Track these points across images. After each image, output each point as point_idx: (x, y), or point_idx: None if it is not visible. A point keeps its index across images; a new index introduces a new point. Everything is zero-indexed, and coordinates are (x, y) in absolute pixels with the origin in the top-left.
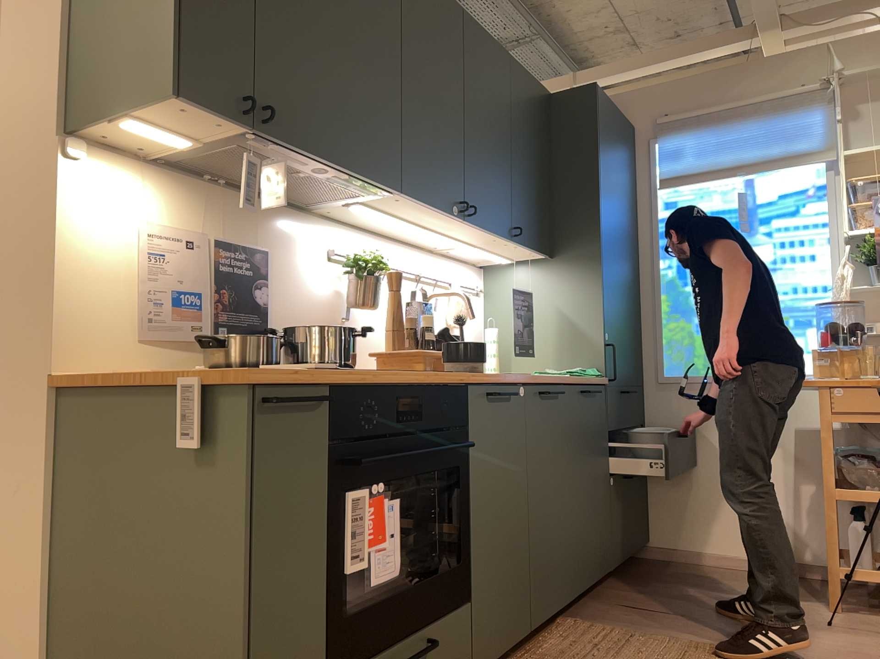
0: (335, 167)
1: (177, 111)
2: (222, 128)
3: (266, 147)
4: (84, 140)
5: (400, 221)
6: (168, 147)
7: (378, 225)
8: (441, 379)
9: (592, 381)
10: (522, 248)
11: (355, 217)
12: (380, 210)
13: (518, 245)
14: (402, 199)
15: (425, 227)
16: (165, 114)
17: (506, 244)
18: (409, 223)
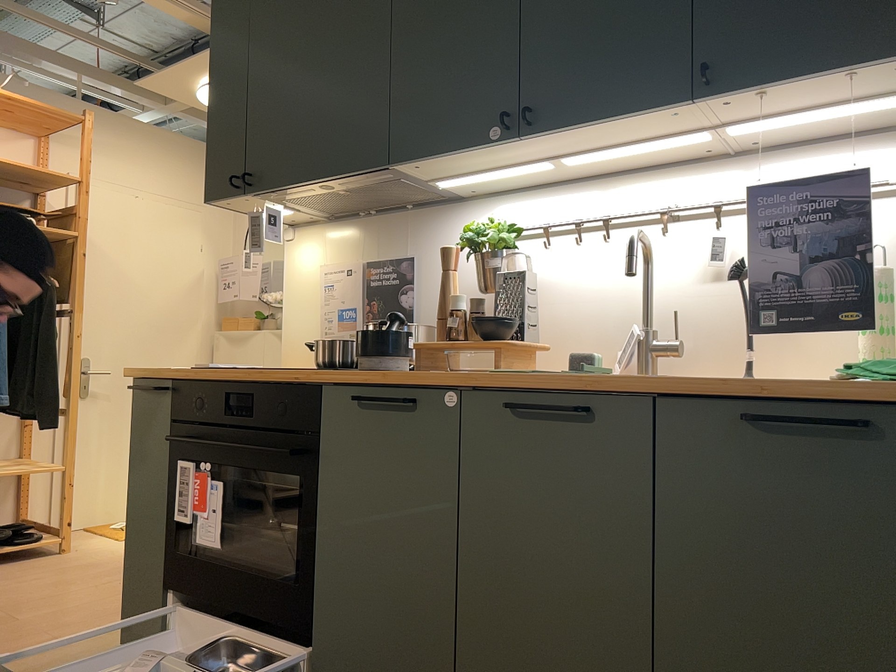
0: (319, 182)
1: (232, 205)
2: (253, 200)
3: (278, 196)
4: (297, 225)
5: (510, 170)
6: (299, 213)
7: (549, 176)
8: (285, 377)
9: (856, 391)
10: (798, 88)
11: (508, 182)
12: (459, 176)
13: (751, 94)
14: (419, 164)
15: (552, 159)
16: (240, 208)
17: (733, 105)
18: (523, 167)
